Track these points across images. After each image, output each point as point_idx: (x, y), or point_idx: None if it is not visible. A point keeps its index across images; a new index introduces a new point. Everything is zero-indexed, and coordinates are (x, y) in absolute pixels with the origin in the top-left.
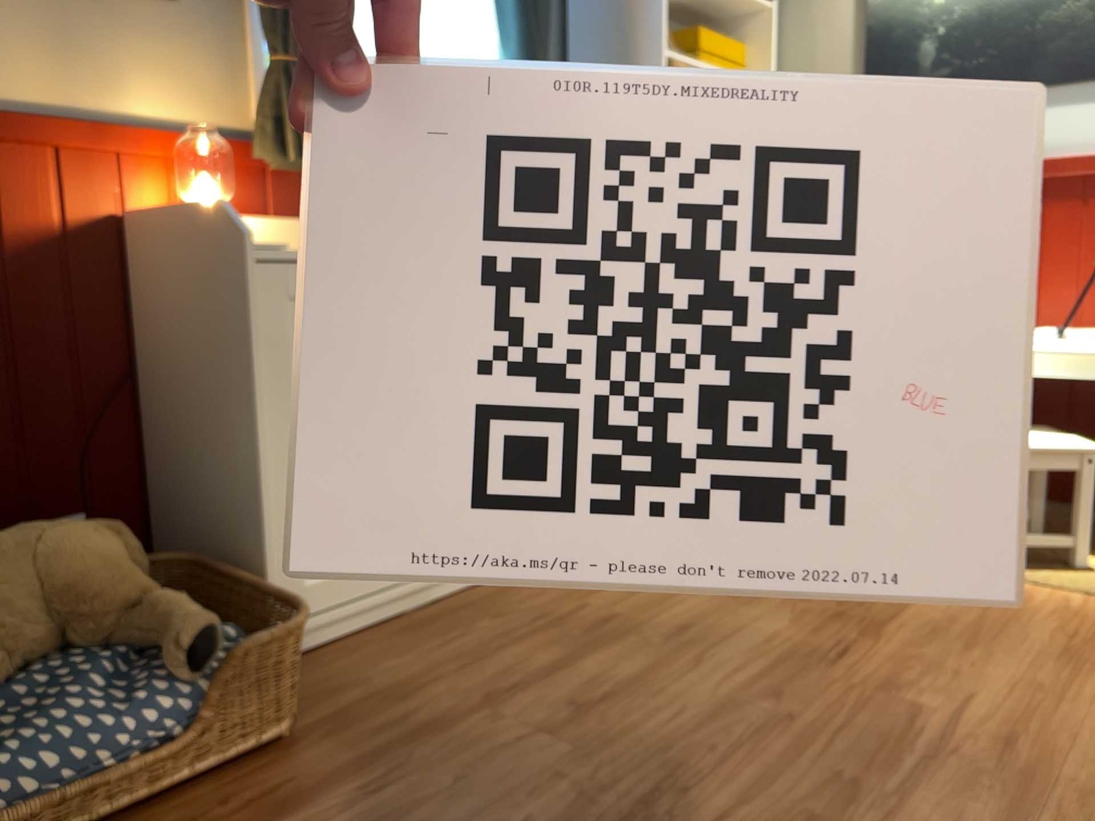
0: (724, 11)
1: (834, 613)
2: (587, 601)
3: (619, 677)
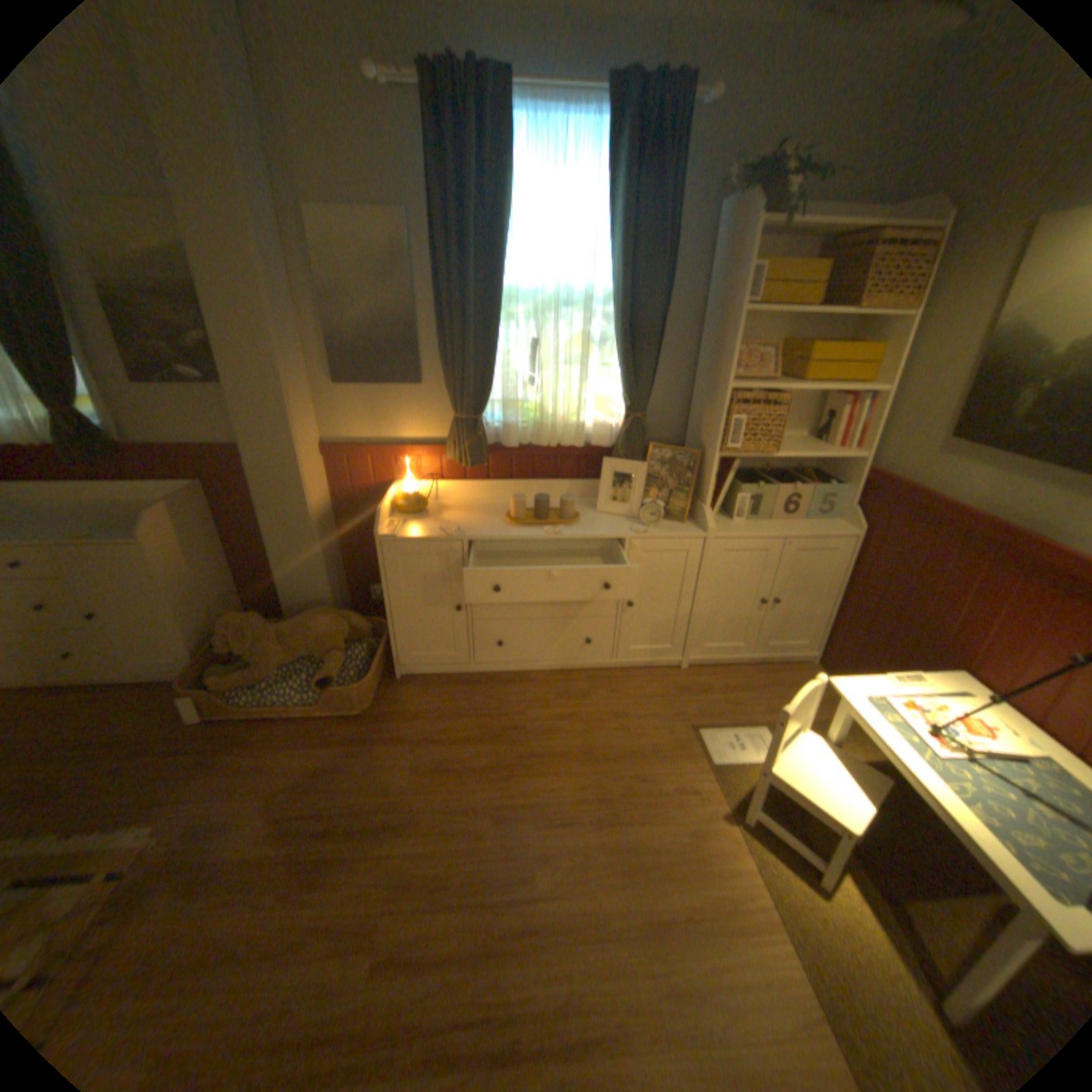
0: (870, 315)
1: (608, 801)
2: (528, 712)
3: (470, 765)
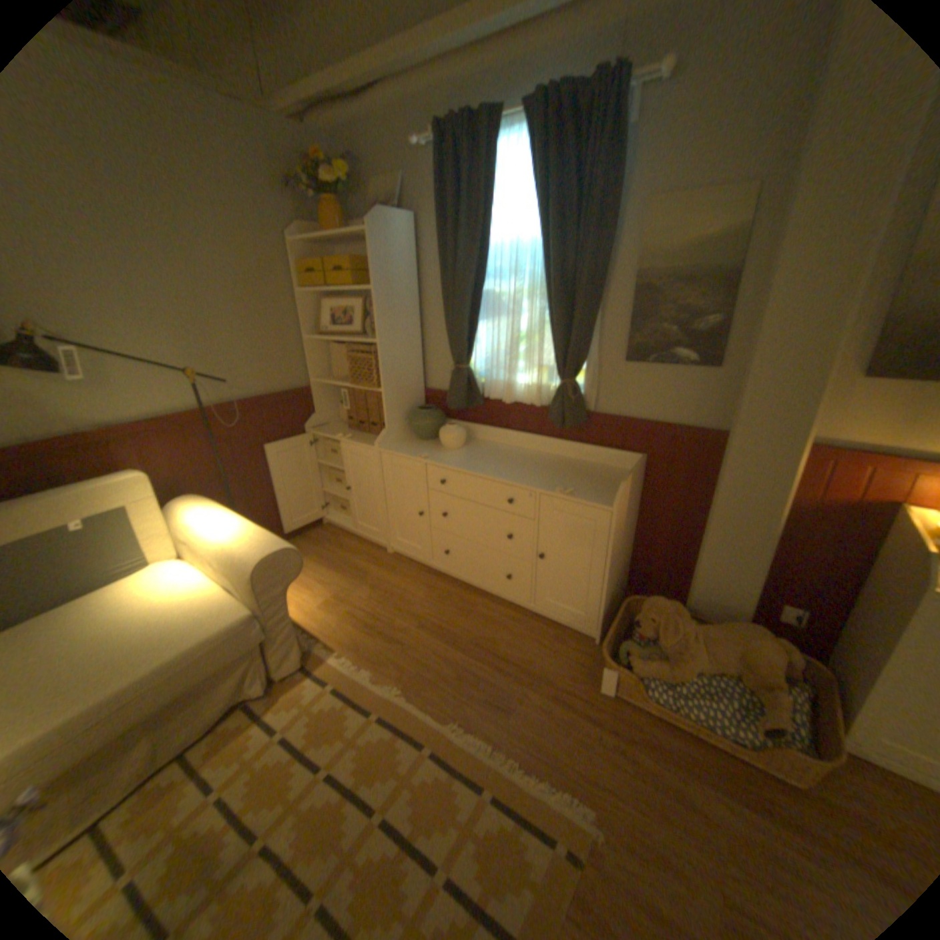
0: None
1: None
2: None
3: None
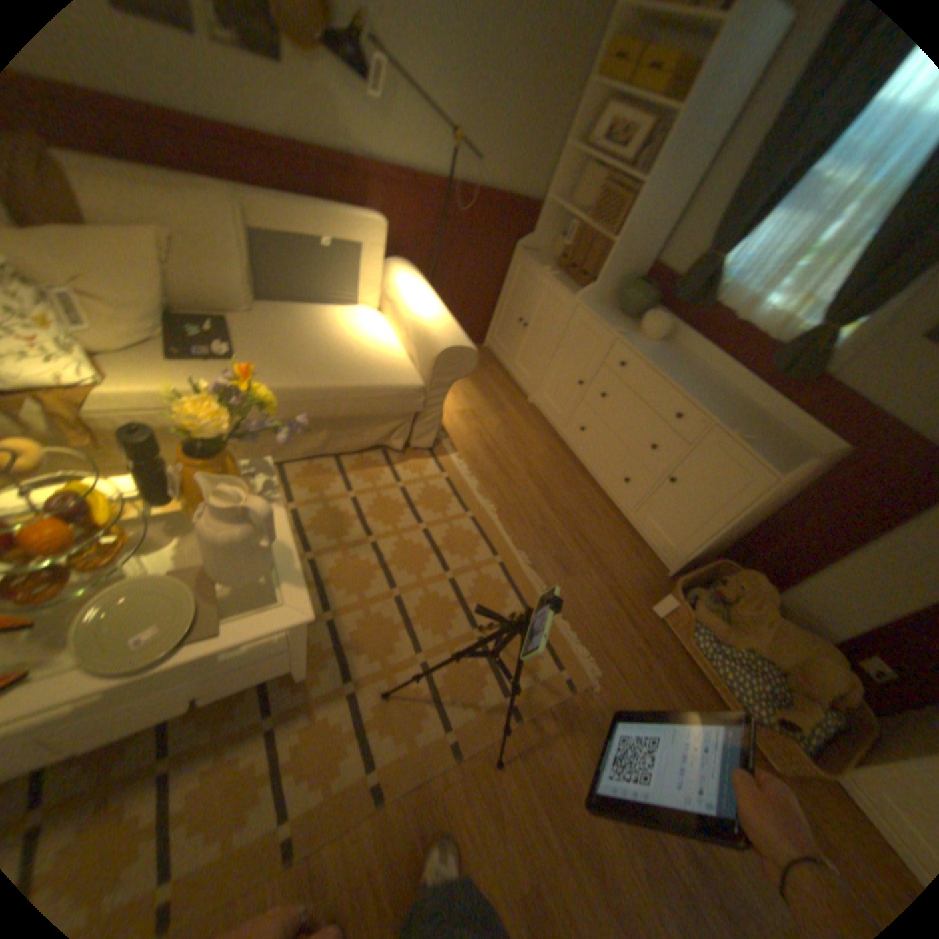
0: None
1: None
2: None
3: None
